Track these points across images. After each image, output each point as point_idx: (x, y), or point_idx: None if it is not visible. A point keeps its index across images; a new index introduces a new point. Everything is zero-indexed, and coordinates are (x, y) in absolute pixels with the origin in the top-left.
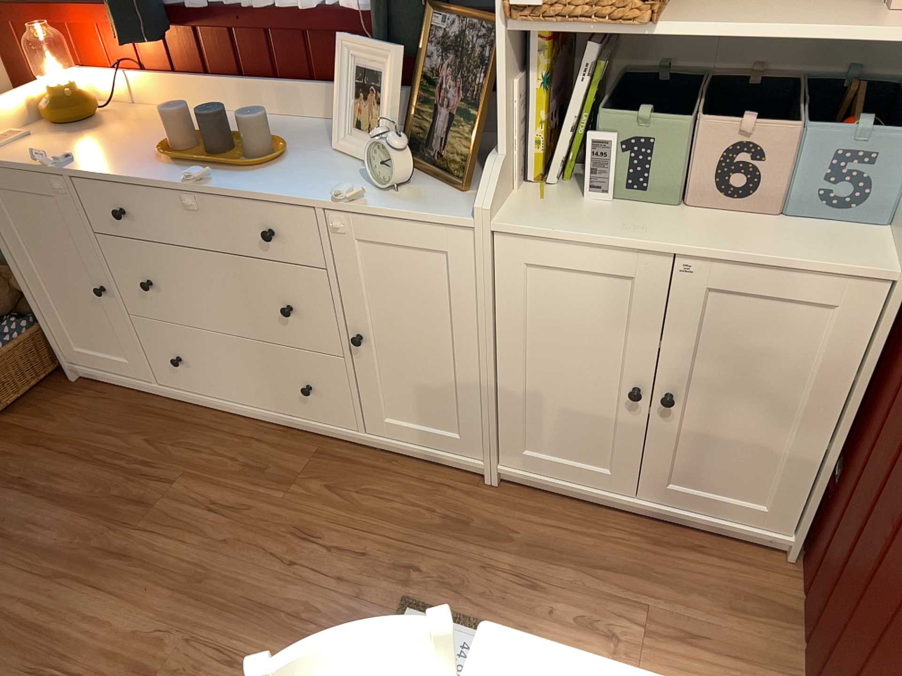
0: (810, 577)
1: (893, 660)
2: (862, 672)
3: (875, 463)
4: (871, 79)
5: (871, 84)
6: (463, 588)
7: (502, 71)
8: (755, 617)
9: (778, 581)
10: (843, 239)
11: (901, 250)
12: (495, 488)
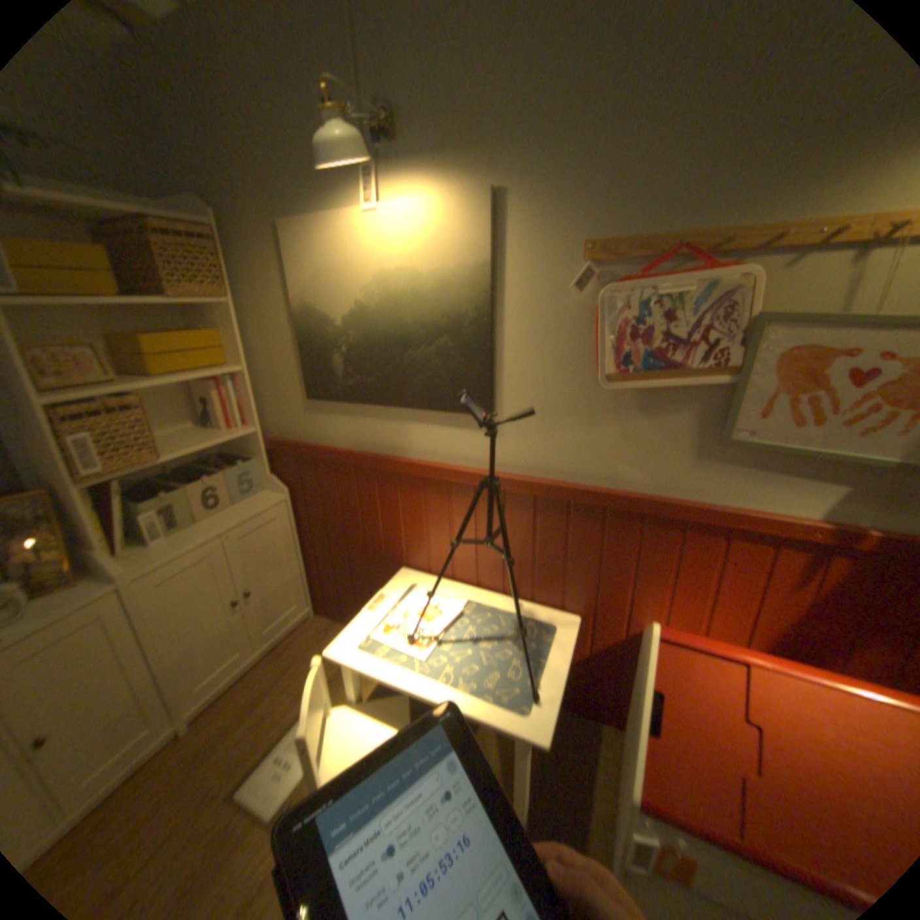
0: (323, 612)
1: (374, 575)
2: (369, 593)
3: (318, 552)
4: (211, 455)
5: (211, 457)
6: (239, 760)
7: (80, 511)
8: (326, 637)
9: (317, 625)
10: (259, 500)
11: (278, 492)
12: (187, 732)
